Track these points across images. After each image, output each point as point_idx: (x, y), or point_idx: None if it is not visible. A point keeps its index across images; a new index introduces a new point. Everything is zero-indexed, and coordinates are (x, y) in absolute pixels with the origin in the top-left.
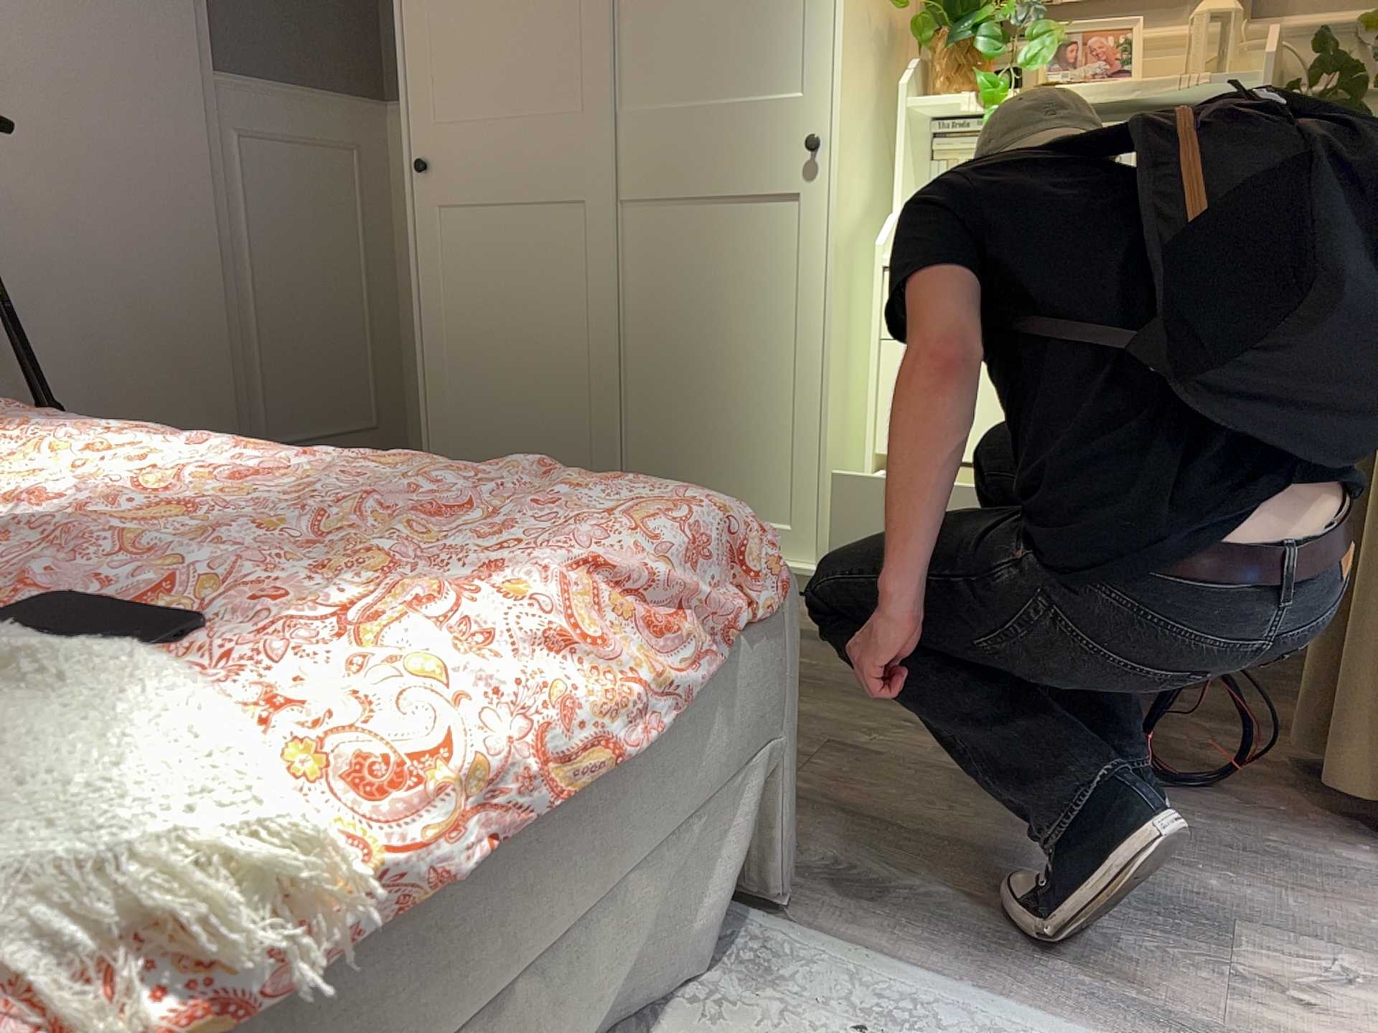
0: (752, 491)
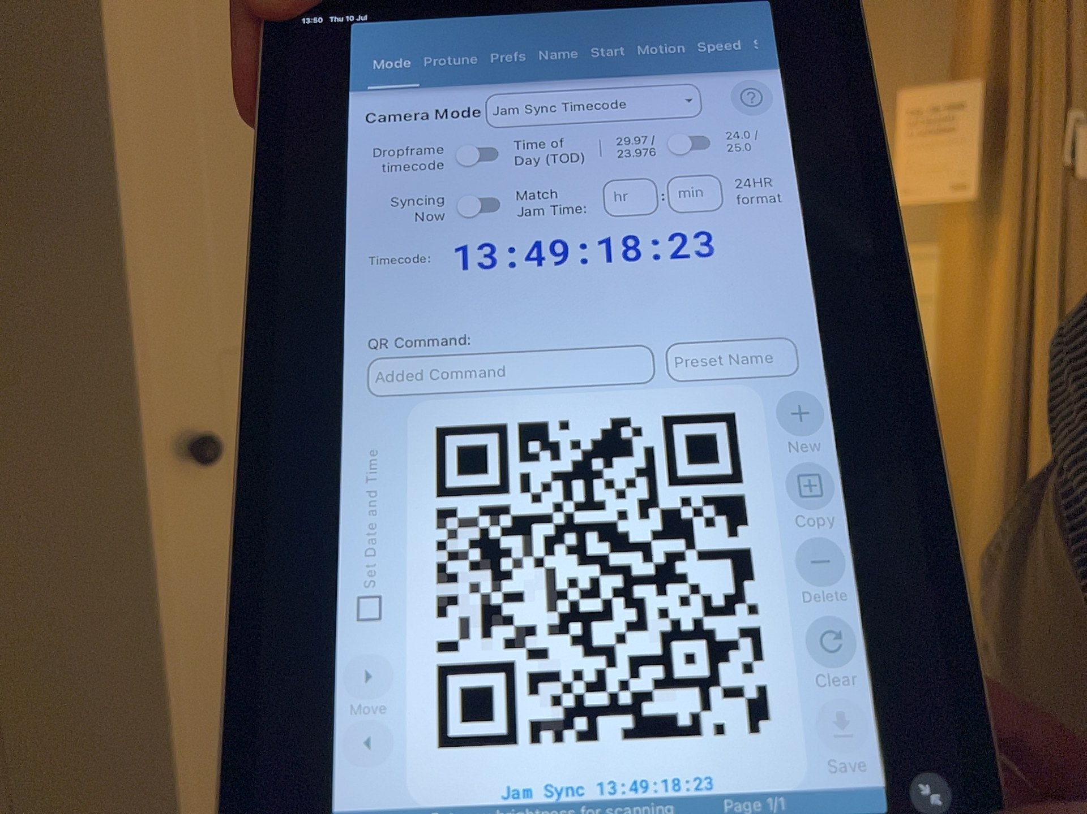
0: None
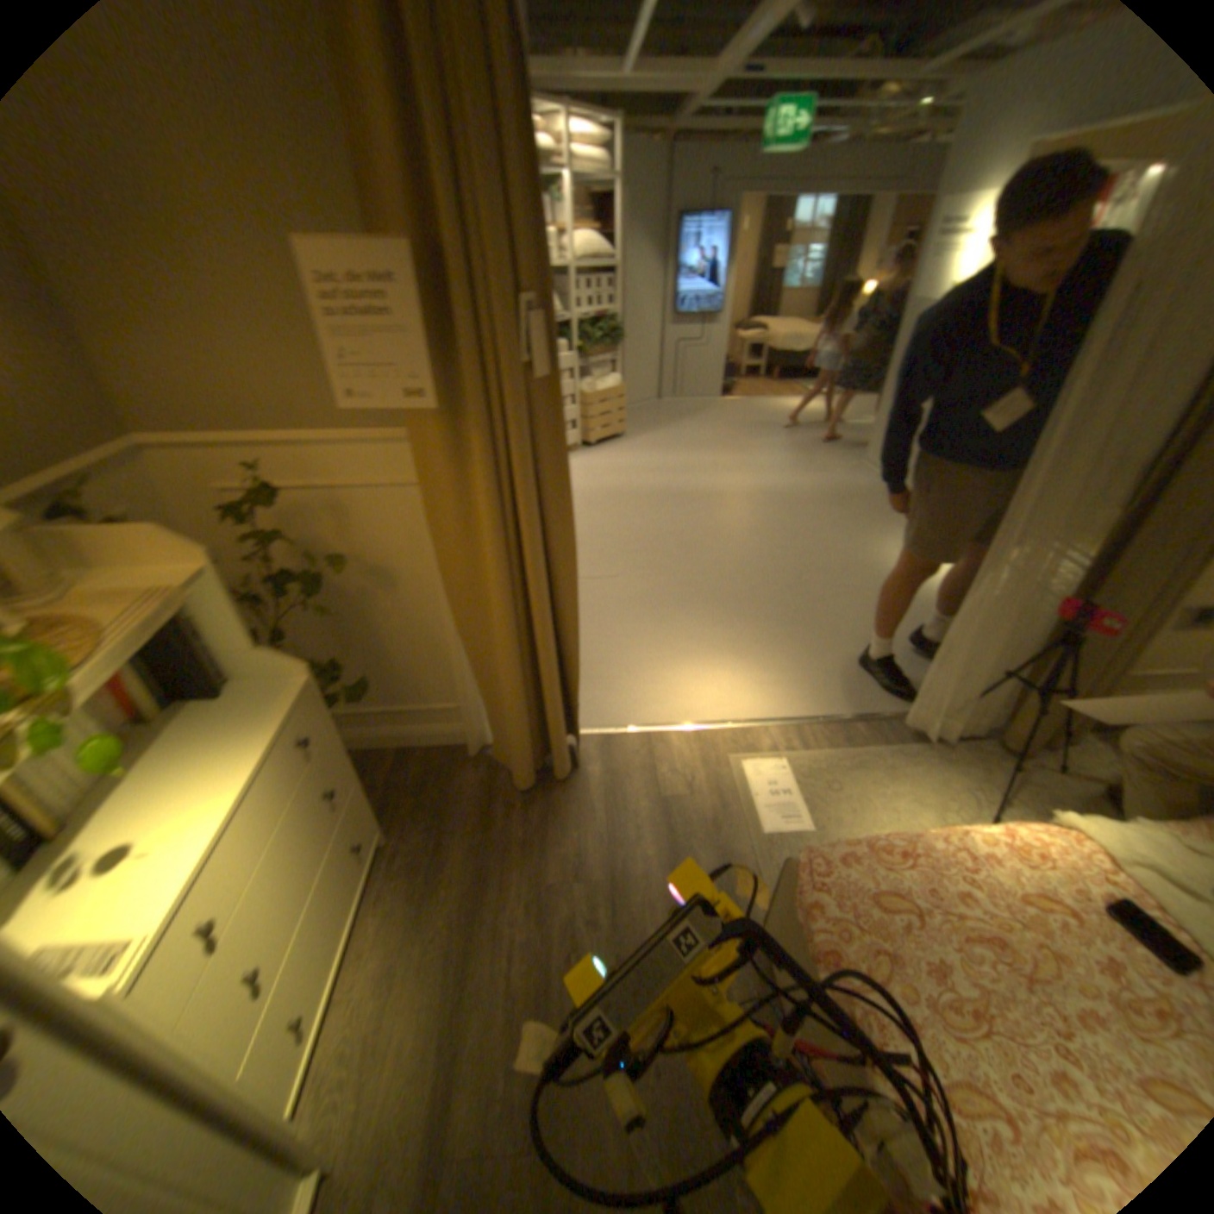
0: None
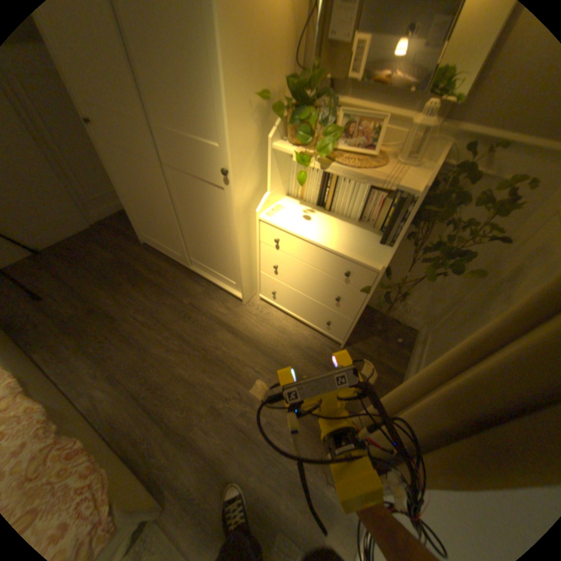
0: (224, 270)
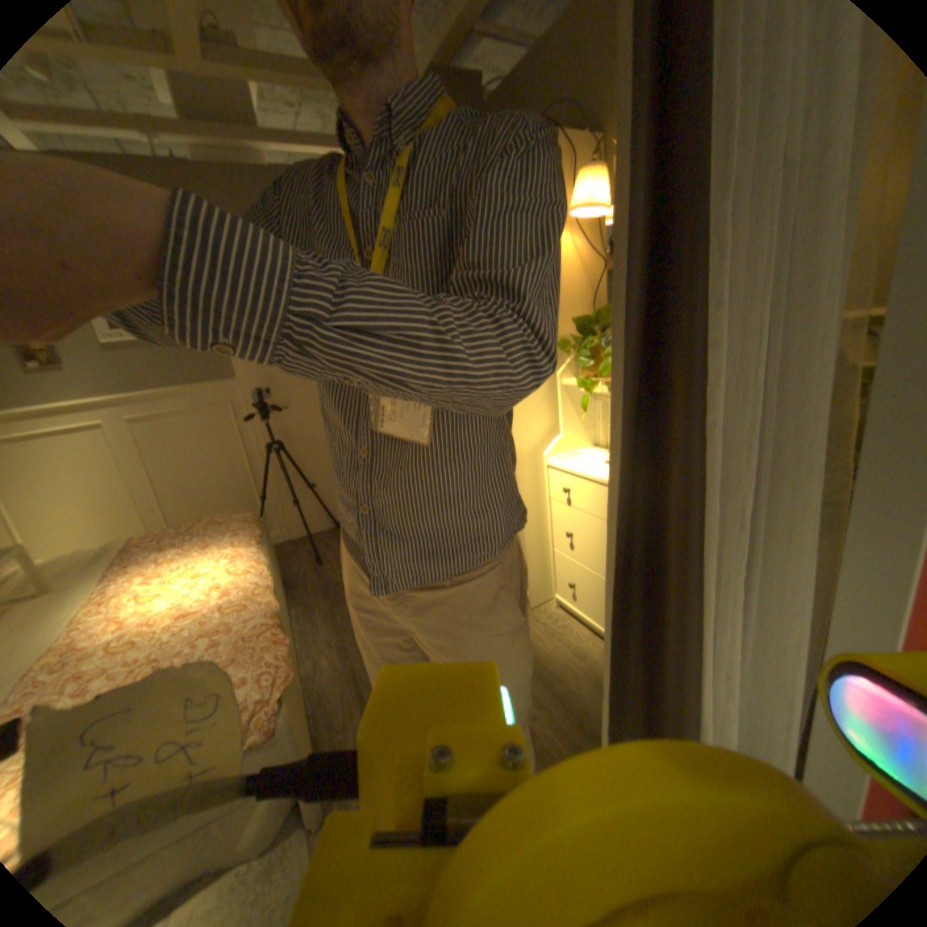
0: None
